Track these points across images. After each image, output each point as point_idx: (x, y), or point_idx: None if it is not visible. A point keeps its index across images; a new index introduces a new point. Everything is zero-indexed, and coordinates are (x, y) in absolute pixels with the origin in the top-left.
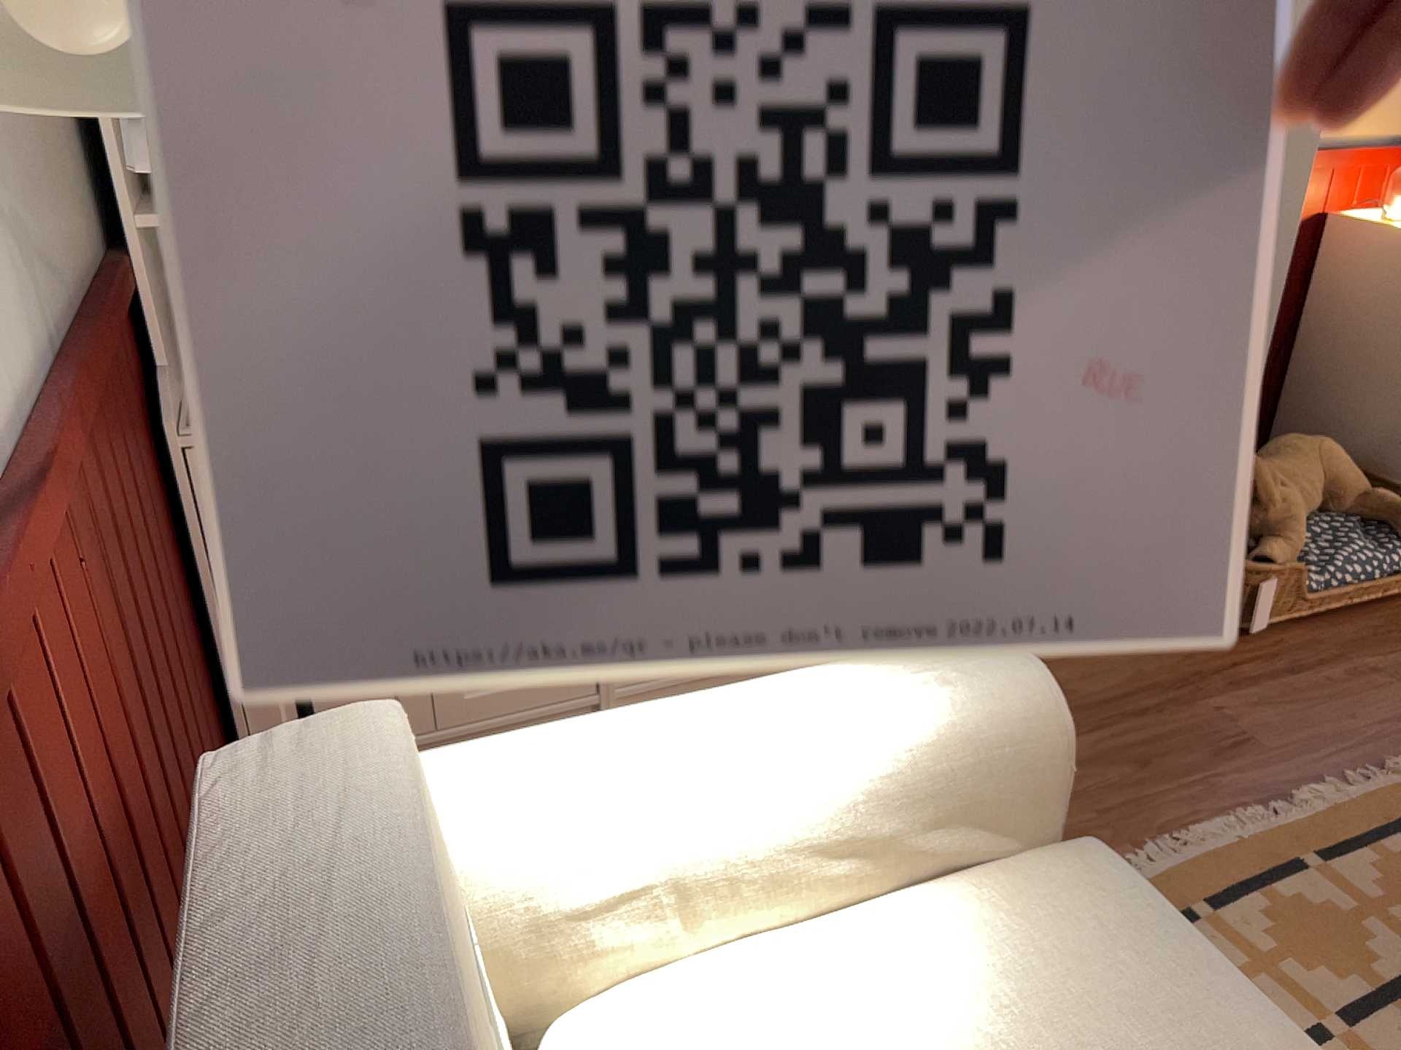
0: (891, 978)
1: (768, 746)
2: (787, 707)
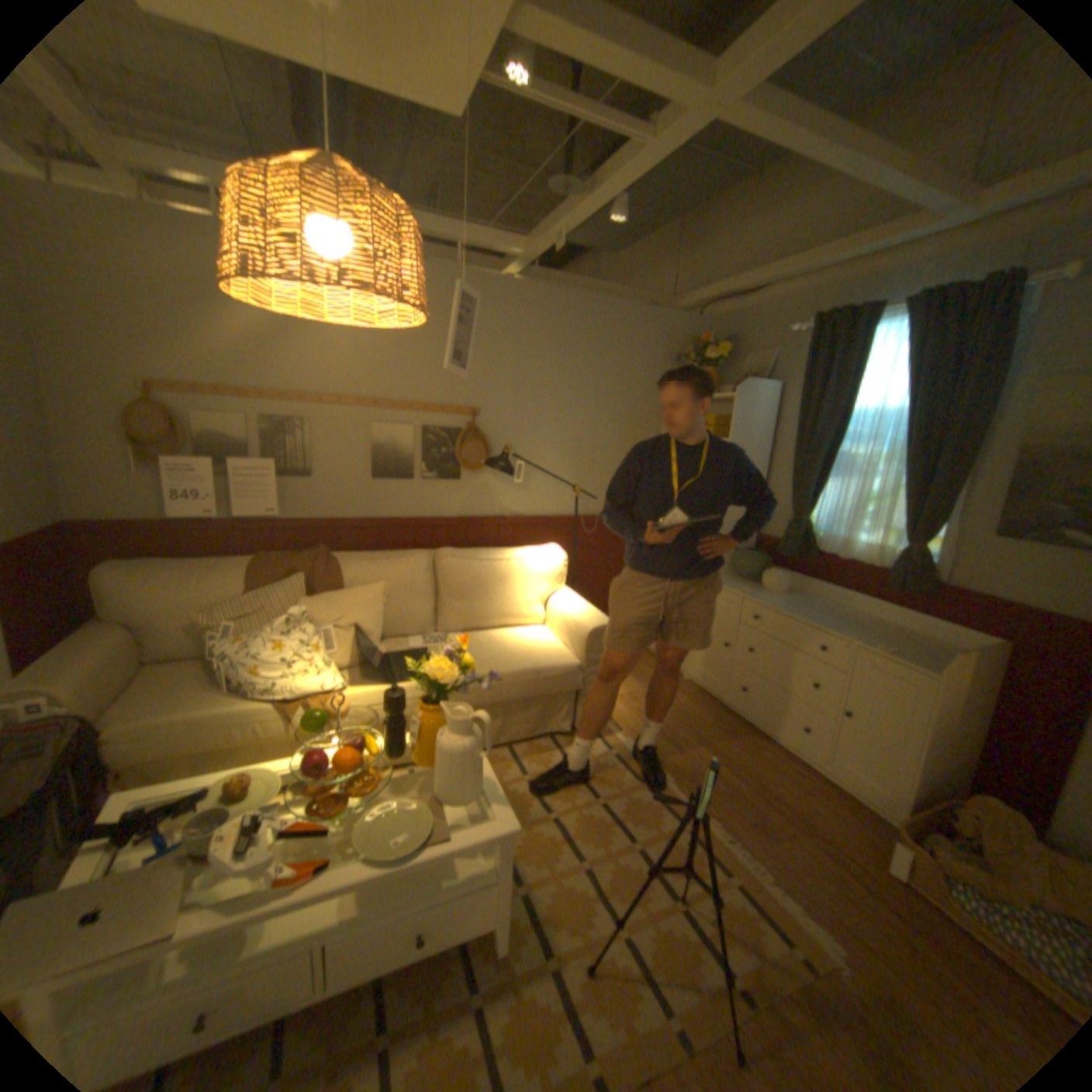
0: (539, 639)
1: (567, 604)
2: (579, 604)
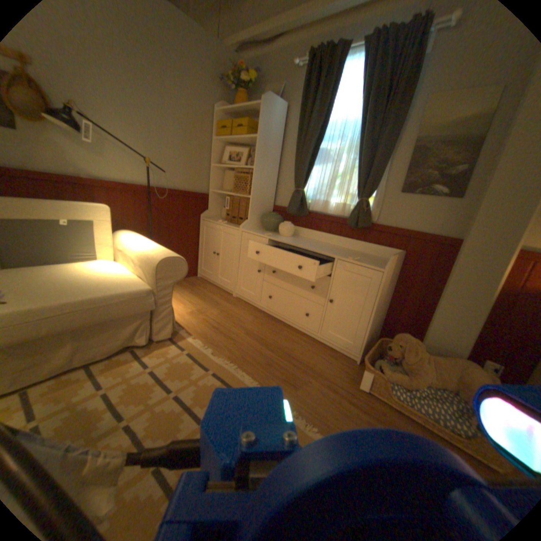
0: (114, 273)
1: (141, 244)
2: (151, 245)
